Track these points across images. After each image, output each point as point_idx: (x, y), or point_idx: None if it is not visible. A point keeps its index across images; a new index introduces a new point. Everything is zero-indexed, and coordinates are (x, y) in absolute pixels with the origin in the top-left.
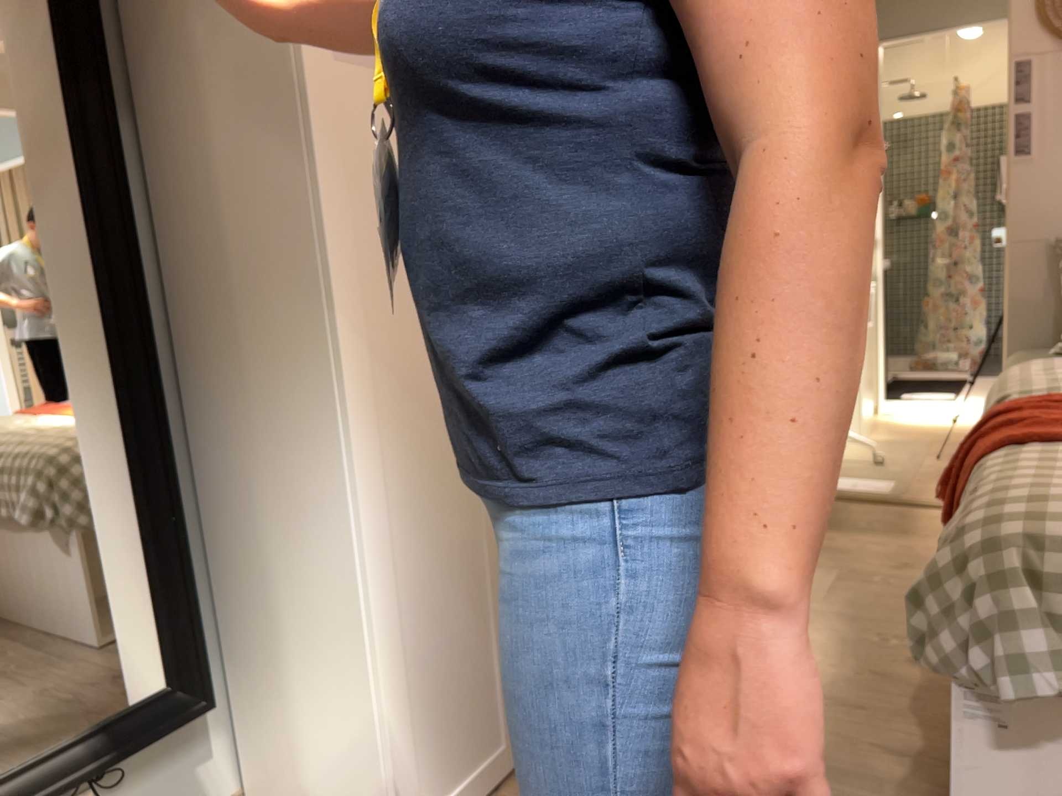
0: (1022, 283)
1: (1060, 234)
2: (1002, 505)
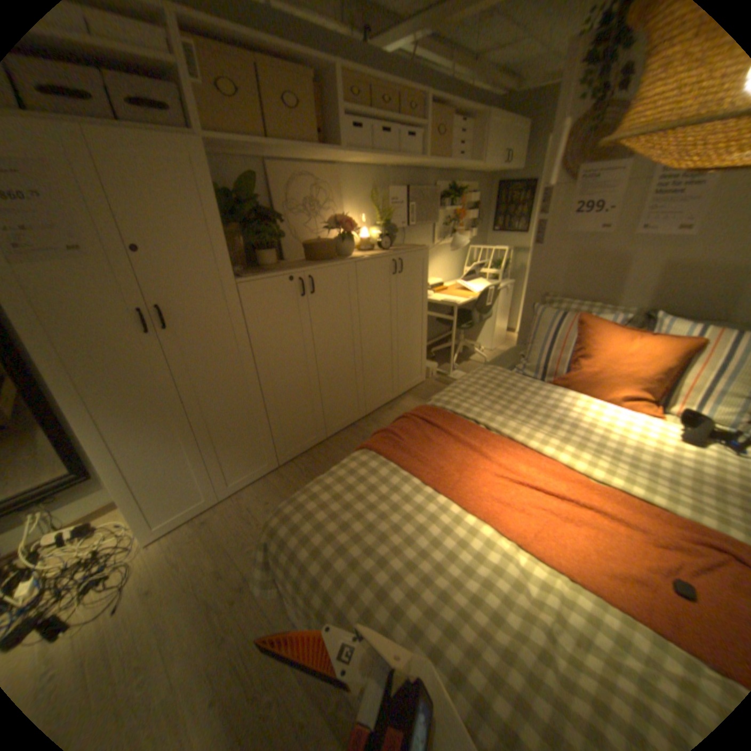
0: (529, 313)
1: (550, 291)
2: (298, 497)
